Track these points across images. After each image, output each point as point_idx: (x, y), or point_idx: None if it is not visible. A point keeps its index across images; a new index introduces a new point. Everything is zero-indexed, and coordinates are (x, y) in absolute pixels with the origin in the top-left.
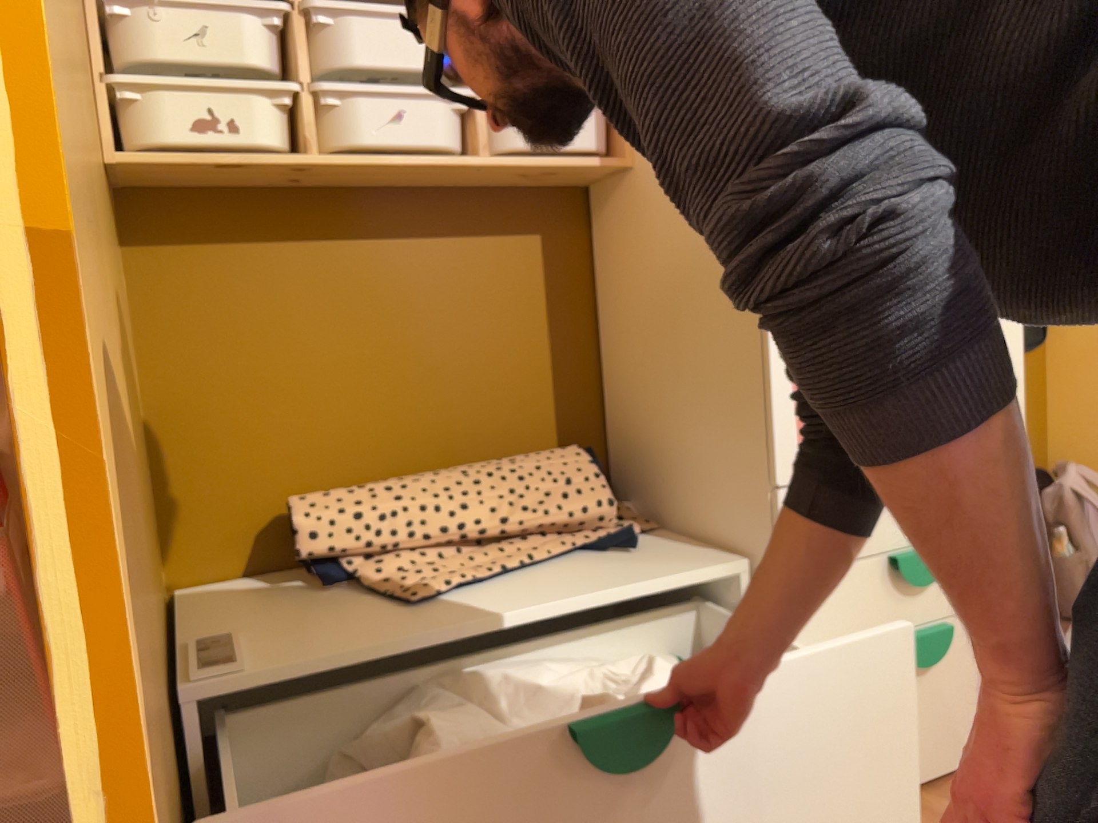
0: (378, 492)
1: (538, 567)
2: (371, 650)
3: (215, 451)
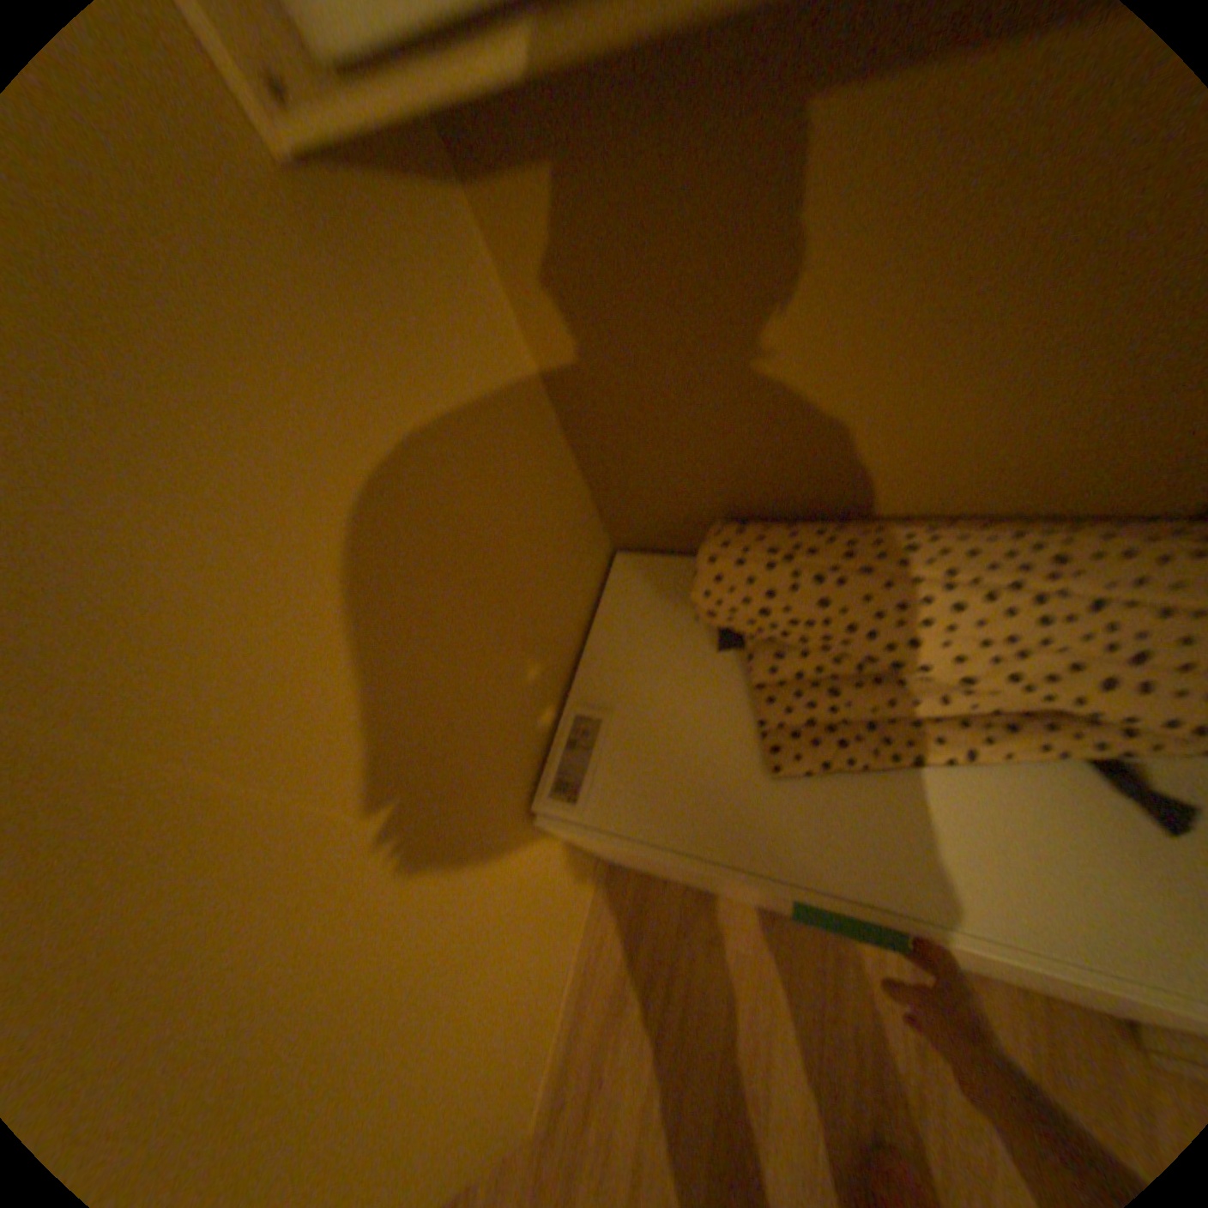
0: (803, 574)
1: (974, 767)
2: (689, 848)
3: (635, 450)
